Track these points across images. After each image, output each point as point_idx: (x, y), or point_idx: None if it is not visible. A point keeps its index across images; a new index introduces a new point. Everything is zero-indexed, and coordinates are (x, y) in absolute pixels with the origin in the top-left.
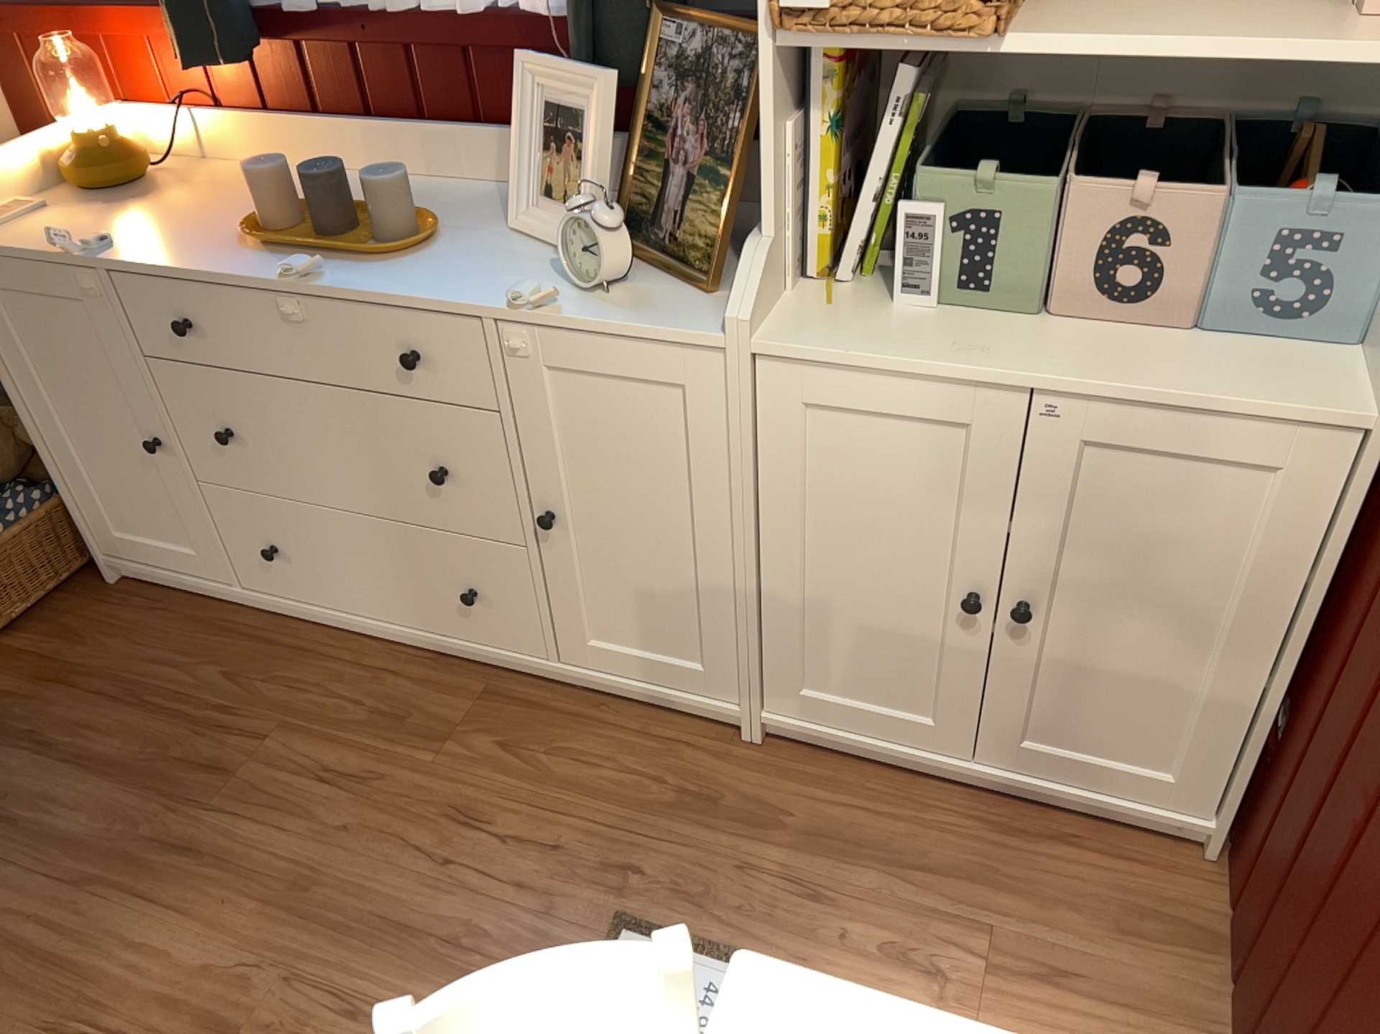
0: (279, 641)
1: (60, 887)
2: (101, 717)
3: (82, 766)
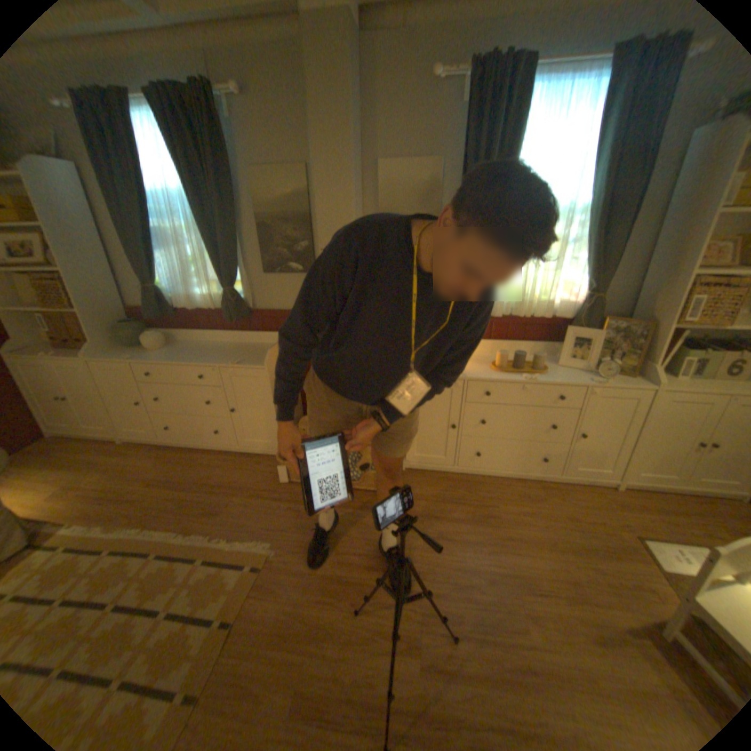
0: (470, 482)
1: (486, 557)
2: (443, 509)
3: (453, 523)
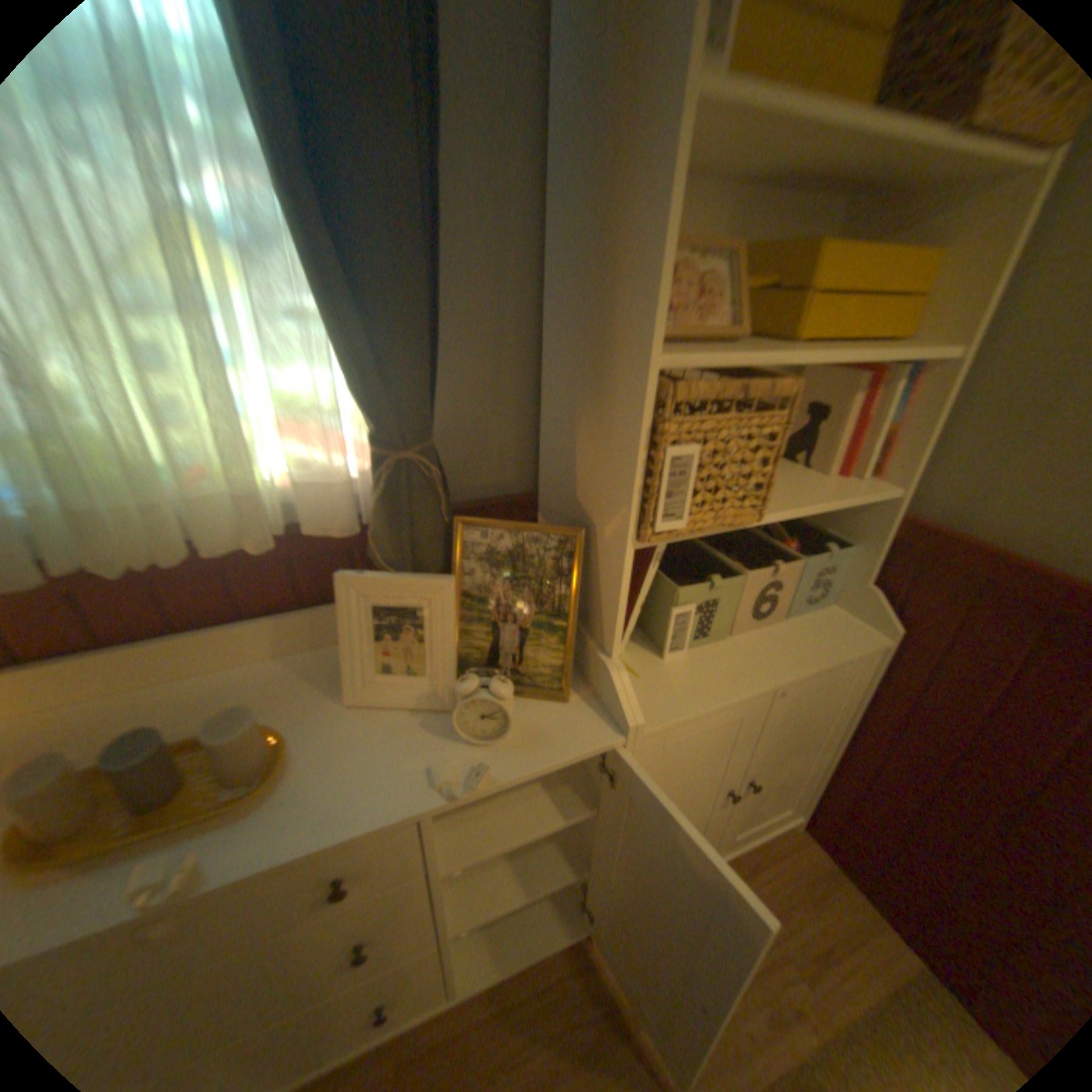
0: None
1: None
2: None
3: None
